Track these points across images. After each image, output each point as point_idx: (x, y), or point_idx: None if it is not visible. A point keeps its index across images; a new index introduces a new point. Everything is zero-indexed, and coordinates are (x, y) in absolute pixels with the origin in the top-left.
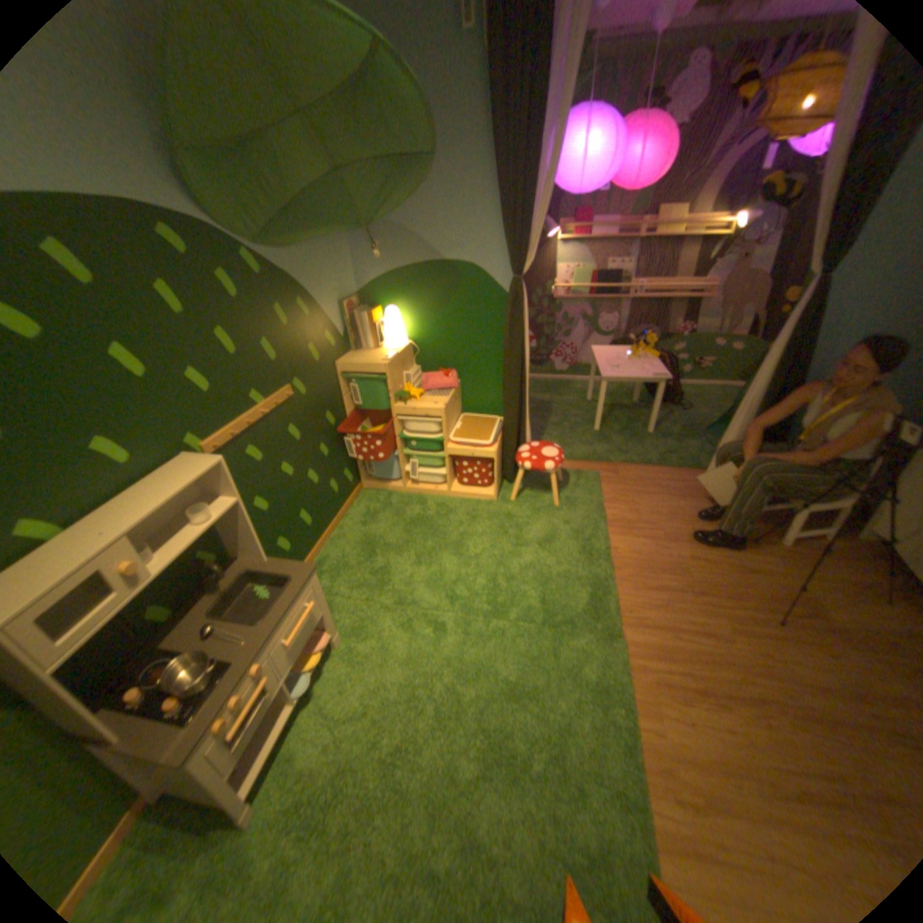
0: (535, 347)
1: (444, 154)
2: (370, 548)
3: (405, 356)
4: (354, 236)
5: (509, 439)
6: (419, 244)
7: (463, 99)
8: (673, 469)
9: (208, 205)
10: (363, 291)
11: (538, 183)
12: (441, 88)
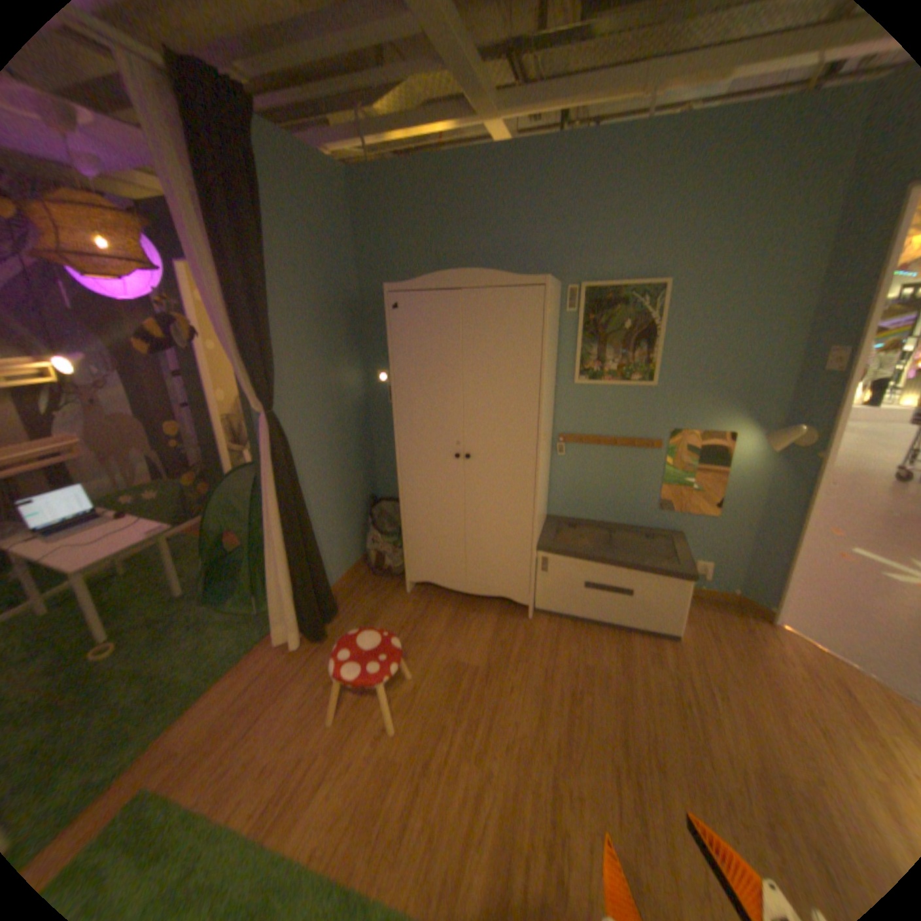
0: None
1: None
2: None
3: None
4: None
5: None
6: None
7: None
8: (233, 669)
9: None
10: None
11: None
12: None
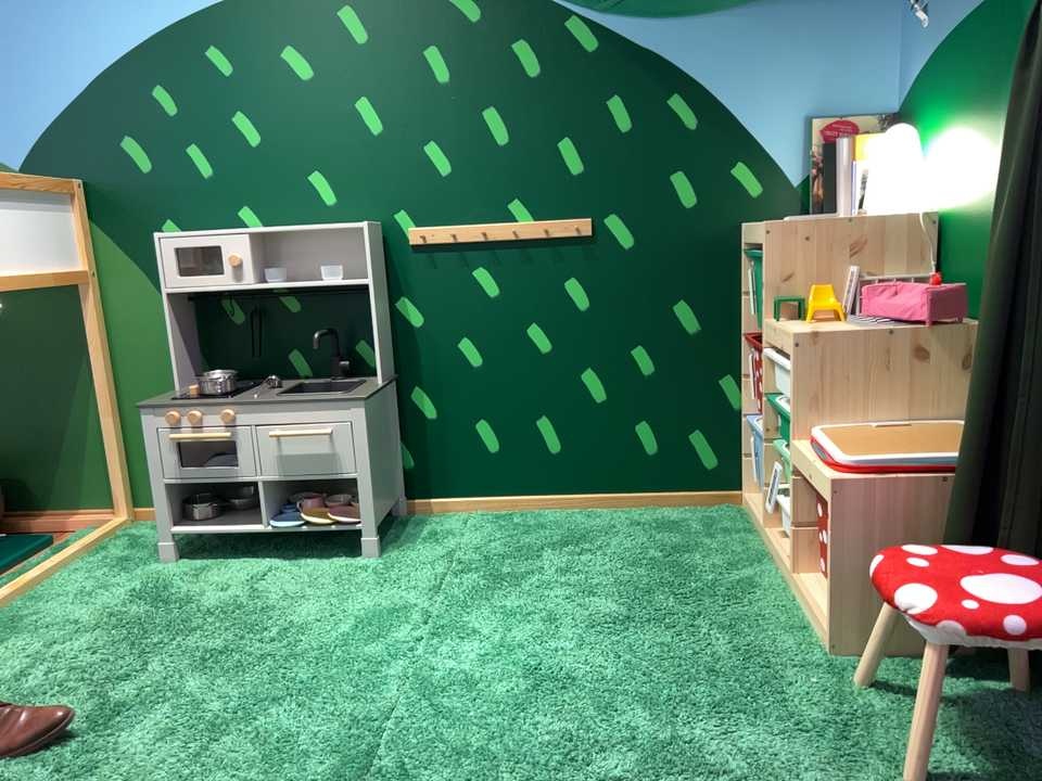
0: None
1: None
2: (575, 544)
3: (875, 234)
4: None
5: (958, 507)
6: None
7: None
8: None
9: None
10: (903, 106)
11: None
12: None
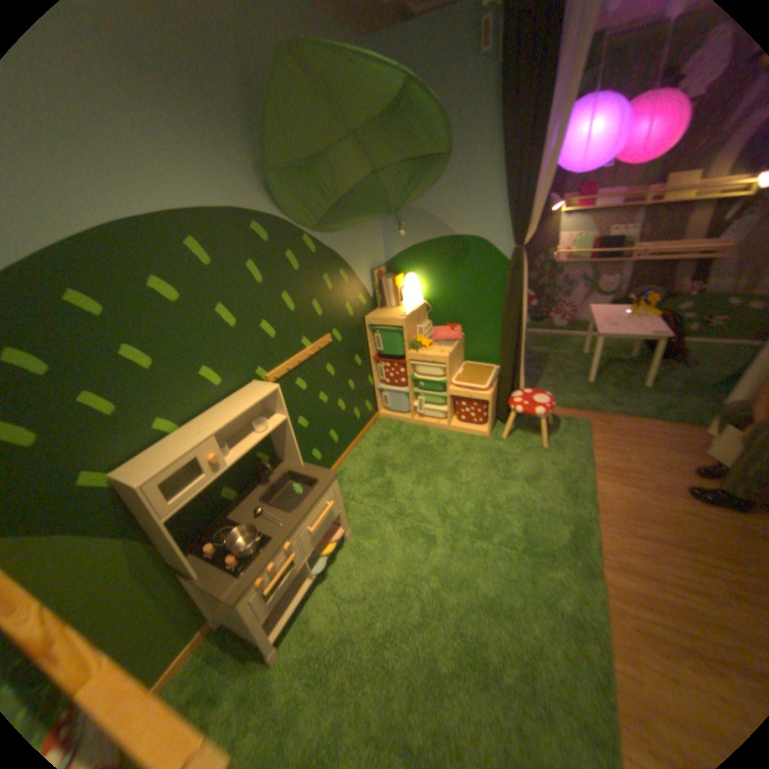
0: (535, 305)
1: (460, 151)
2: (380, 466)
3: (418, 313)
4: (385, 220)
5: (504, 385)
6: (435, 224)
7: (479, 106)
8: (672, 423)
9: (284, 206)
10: (389, 262)
11: (541, 167)
12: (461, 100)
